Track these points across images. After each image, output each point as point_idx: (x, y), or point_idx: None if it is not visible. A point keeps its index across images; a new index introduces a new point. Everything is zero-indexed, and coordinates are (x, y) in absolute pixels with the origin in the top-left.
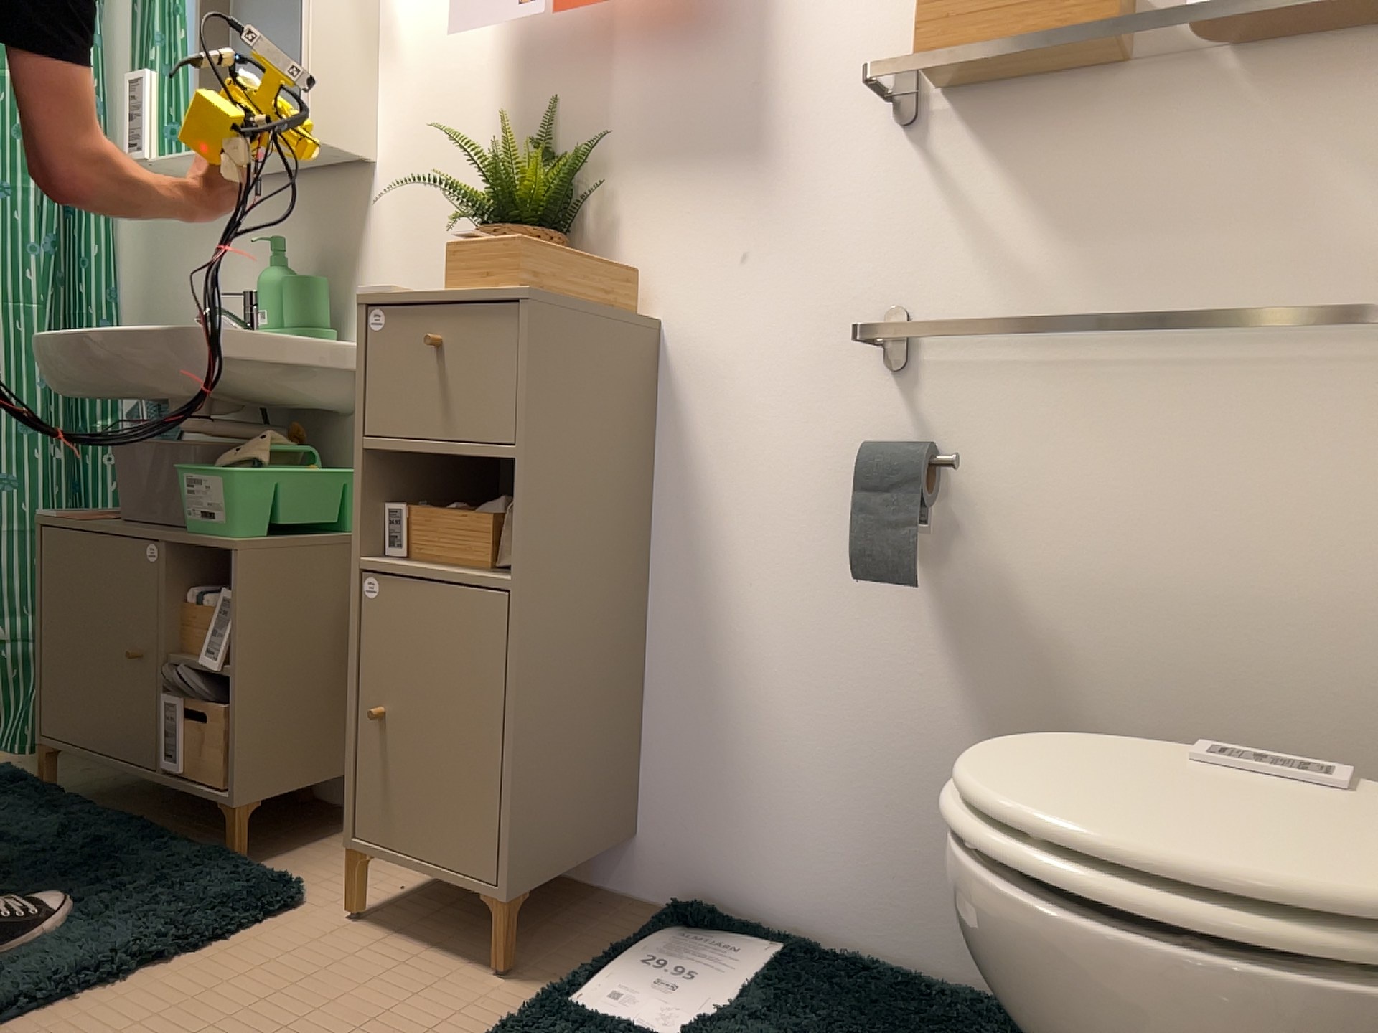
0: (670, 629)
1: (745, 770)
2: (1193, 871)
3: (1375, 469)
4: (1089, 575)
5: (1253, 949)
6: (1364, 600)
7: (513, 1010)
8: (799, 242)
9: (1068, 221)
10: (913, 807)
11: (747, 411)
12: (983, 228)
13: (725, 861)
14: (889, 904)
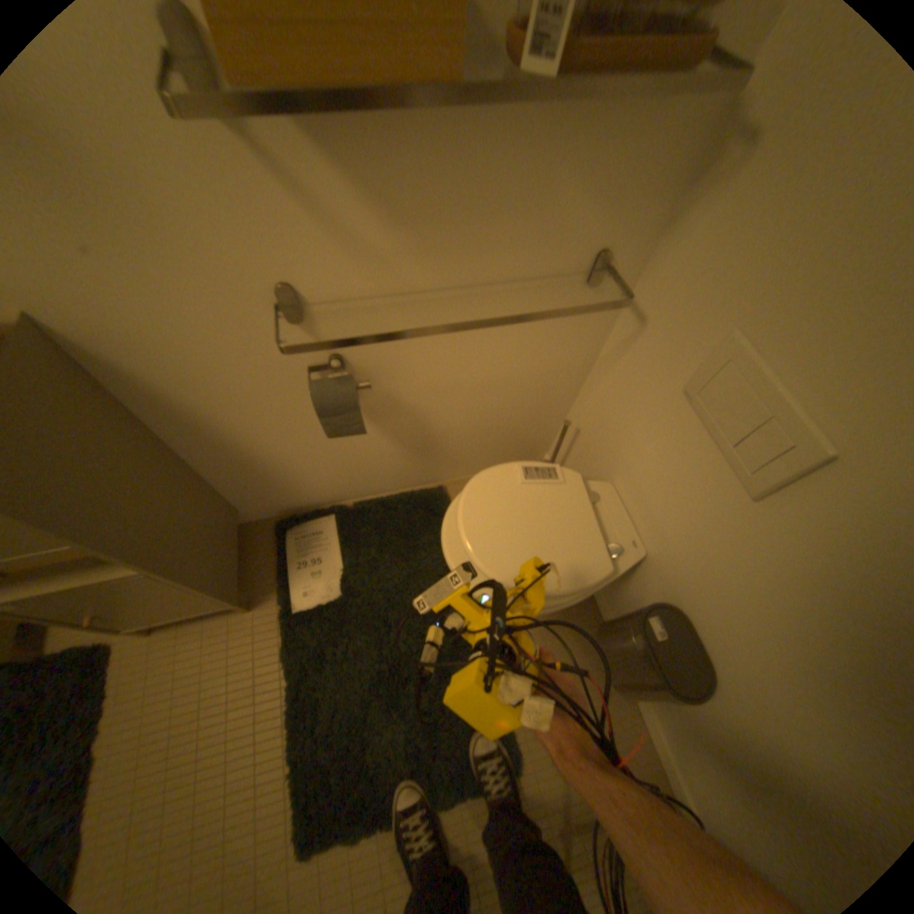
0: (203, 460)
1: (284, 482)
2: (558, 597)
3: (555, 327)
4: (435, 386)
5: (570, 600)
6: (539, 370)
7: (274, 630)
8: (143, 228)
9: (406, 208)
10: (369, 466)
11: (182, 360)
12: (337, 214)
13: (289, 502)
14: (366, 487)
